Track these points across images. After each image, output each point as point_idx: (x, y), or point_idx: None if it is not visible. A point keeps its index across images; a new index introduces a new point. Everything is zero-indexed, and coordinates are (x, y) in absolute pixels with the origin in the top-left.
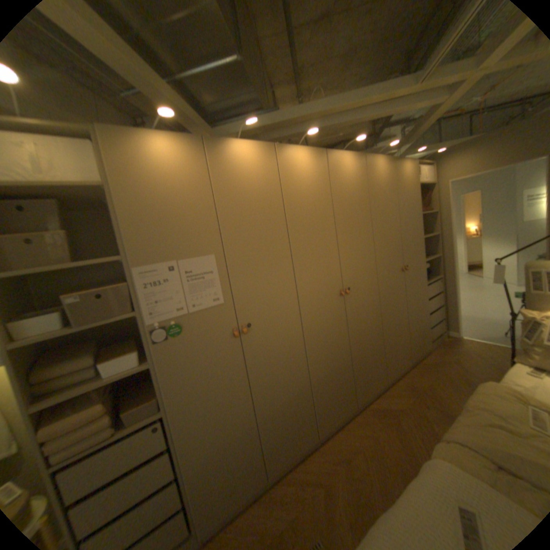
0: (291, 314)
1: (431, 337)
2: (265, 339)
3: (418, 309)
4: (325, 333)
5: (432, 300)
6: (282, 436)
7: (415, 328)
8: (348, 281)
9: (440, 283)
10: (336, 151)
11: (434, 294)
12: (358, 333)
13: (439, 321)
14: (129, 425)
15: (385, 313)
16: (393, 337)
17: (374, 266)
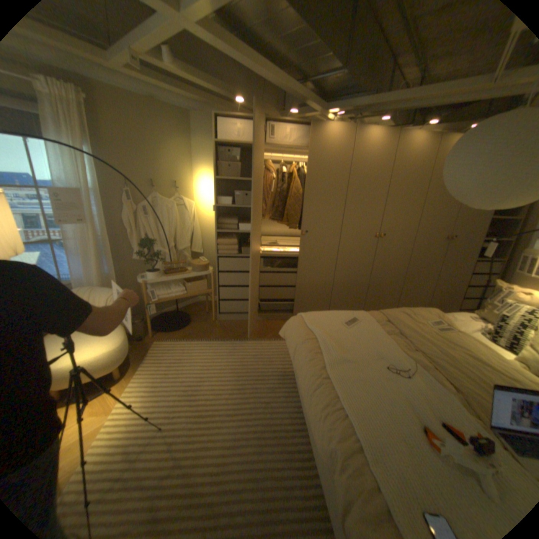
0: (333, 236)
1: (460, 304)
2: (312, 243)
3: (453, 275)
4: (353, 256)
5: (478, 276)
6: (306, 299)
7: (443, 289)
8: (385, 229)
9: (497, 265)
10: (410, 130)
11: (482, 272)
12: (380, 268)
13: (479, 297)
14: (243, 254)
15: (413, 264)
16: (414, 285)
17: (416, 226)
